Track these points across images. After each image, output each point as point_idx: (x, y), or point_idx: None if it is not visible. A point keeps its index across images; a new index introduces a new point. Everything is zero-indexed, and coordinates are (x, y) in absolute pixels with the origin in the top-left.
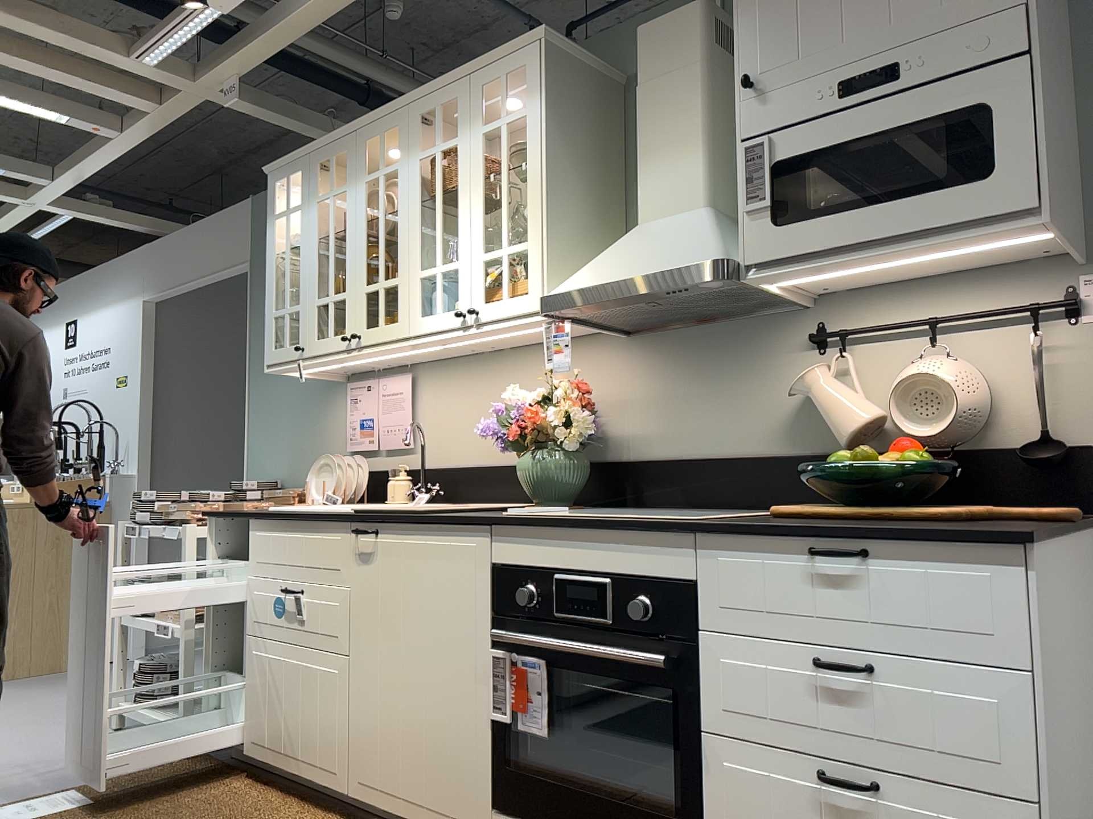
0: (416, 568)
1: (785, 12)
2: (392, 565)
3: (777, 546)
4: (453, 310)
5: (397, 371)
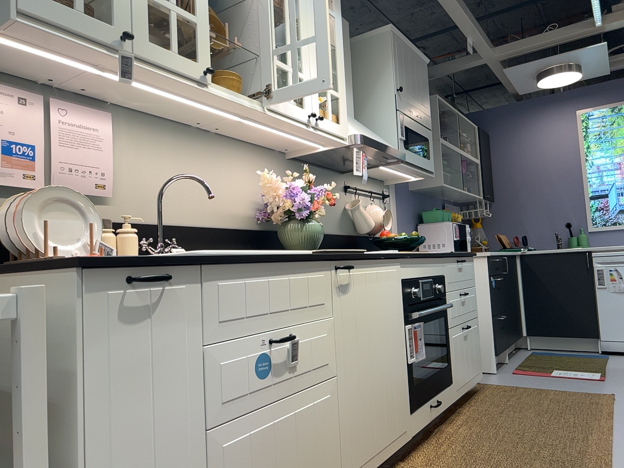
0: (374, 289)
1: (403, 73)
2: (362, 290)
3: (454, 260)
4: (303, 109)
5: (74, 100)
